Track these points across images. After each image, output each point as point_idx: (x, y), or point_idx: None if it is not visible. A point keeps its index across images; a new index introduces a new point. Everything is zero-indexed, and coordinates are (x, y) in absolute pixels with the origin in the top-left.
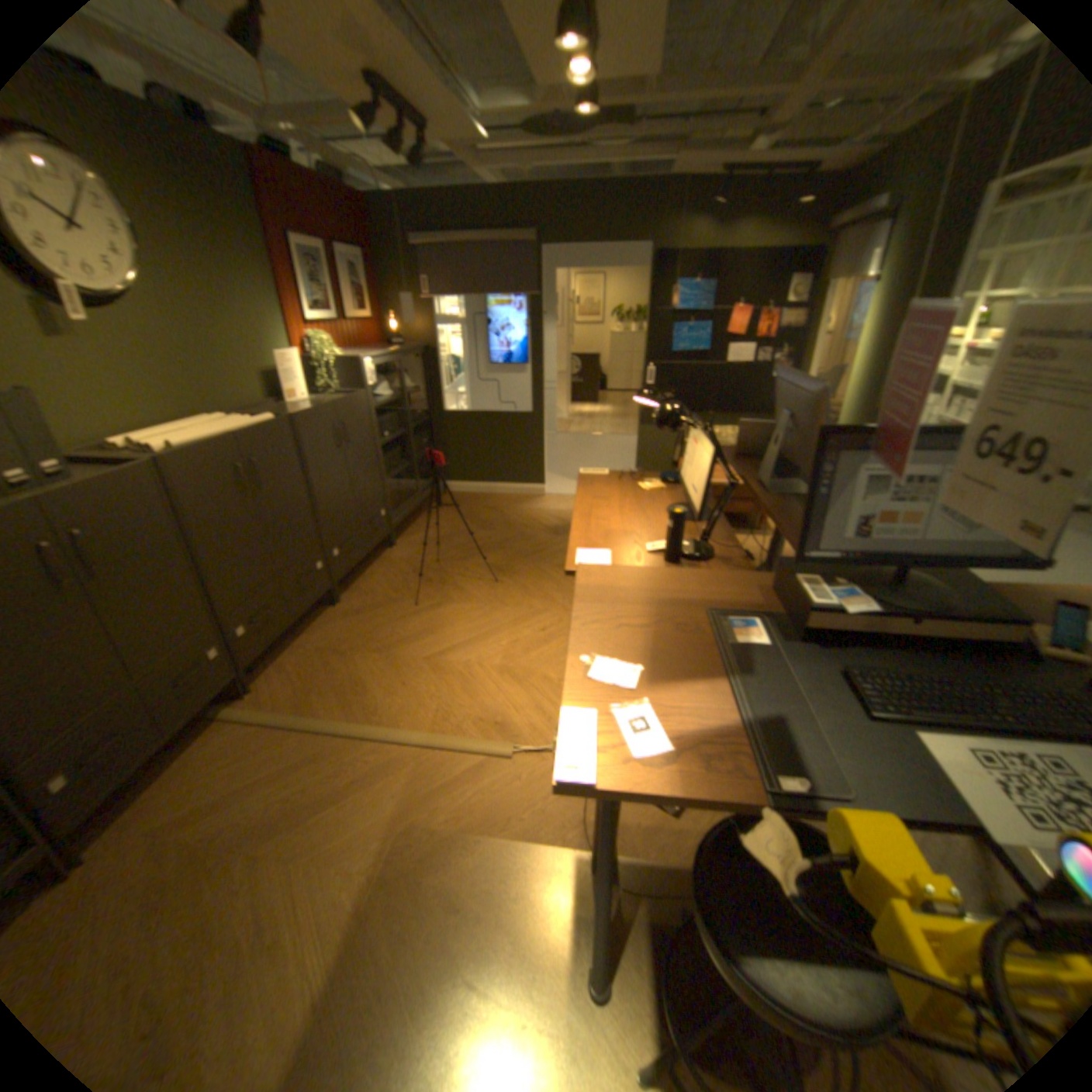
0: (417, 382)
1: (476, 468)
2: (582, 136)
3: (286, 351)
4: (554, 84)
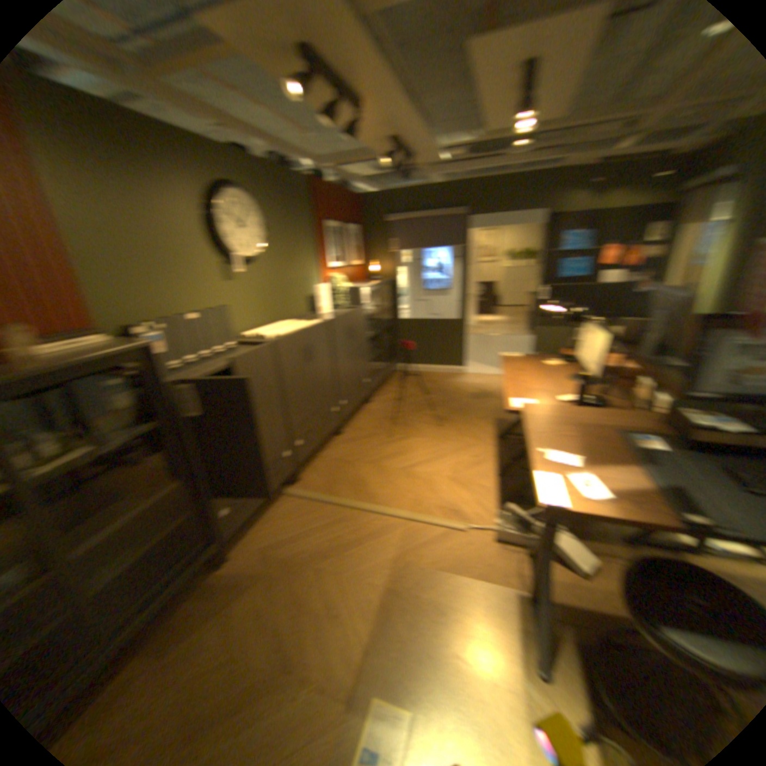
0: (389, 302)
1: (423, 356)
2: (504, 150)
3: (326, 285)
4: (494, 126)
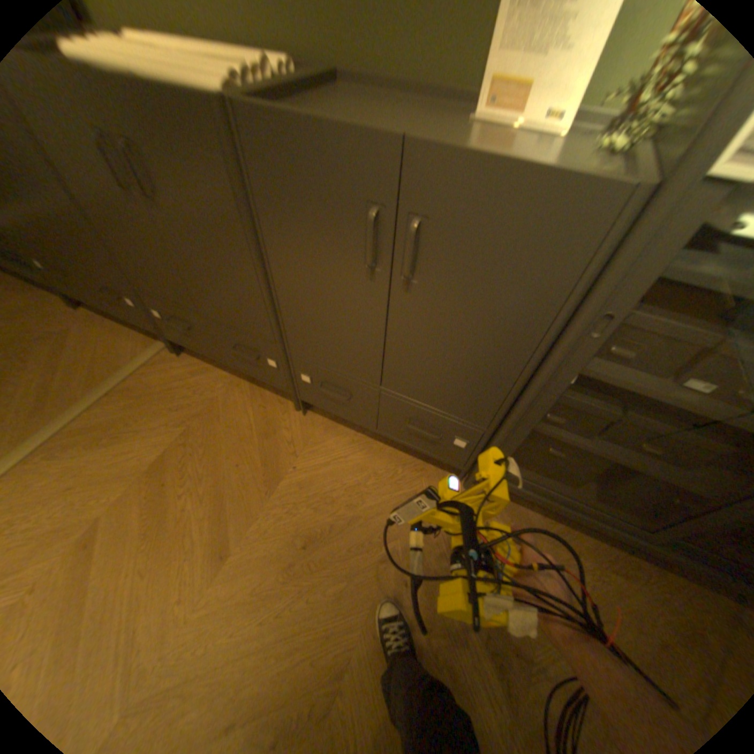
0: None
1: None
2: None
3: None
4: None
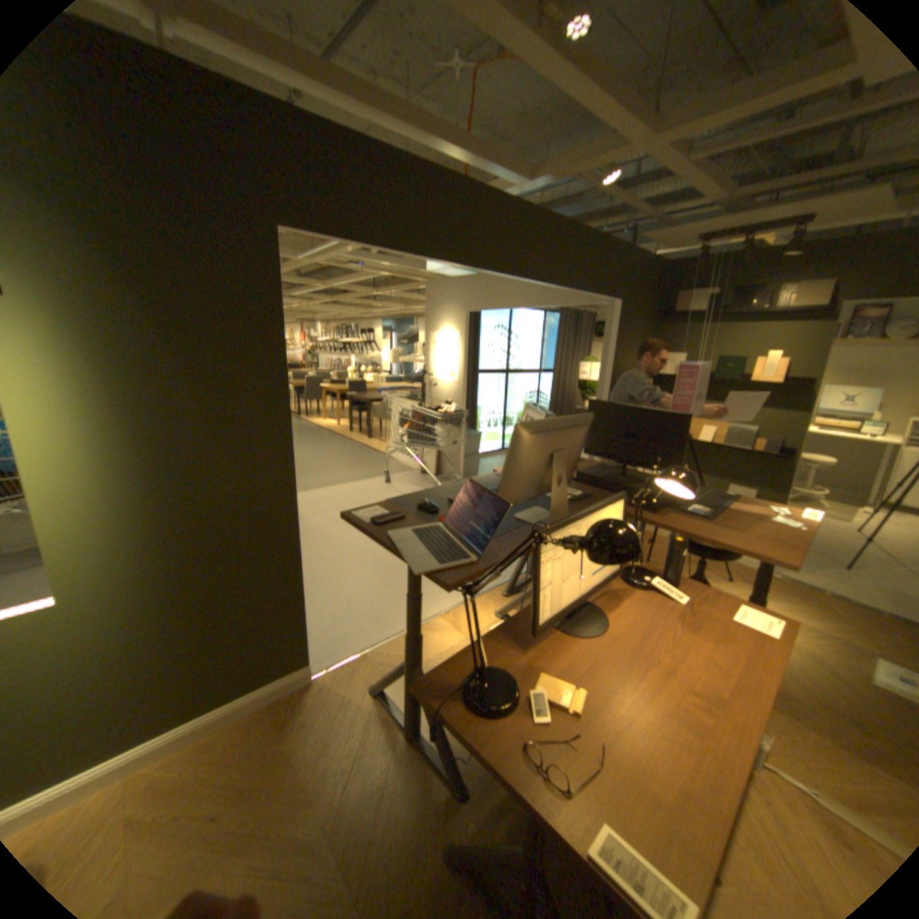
0: None
1: None
2: None
3: None
4: None
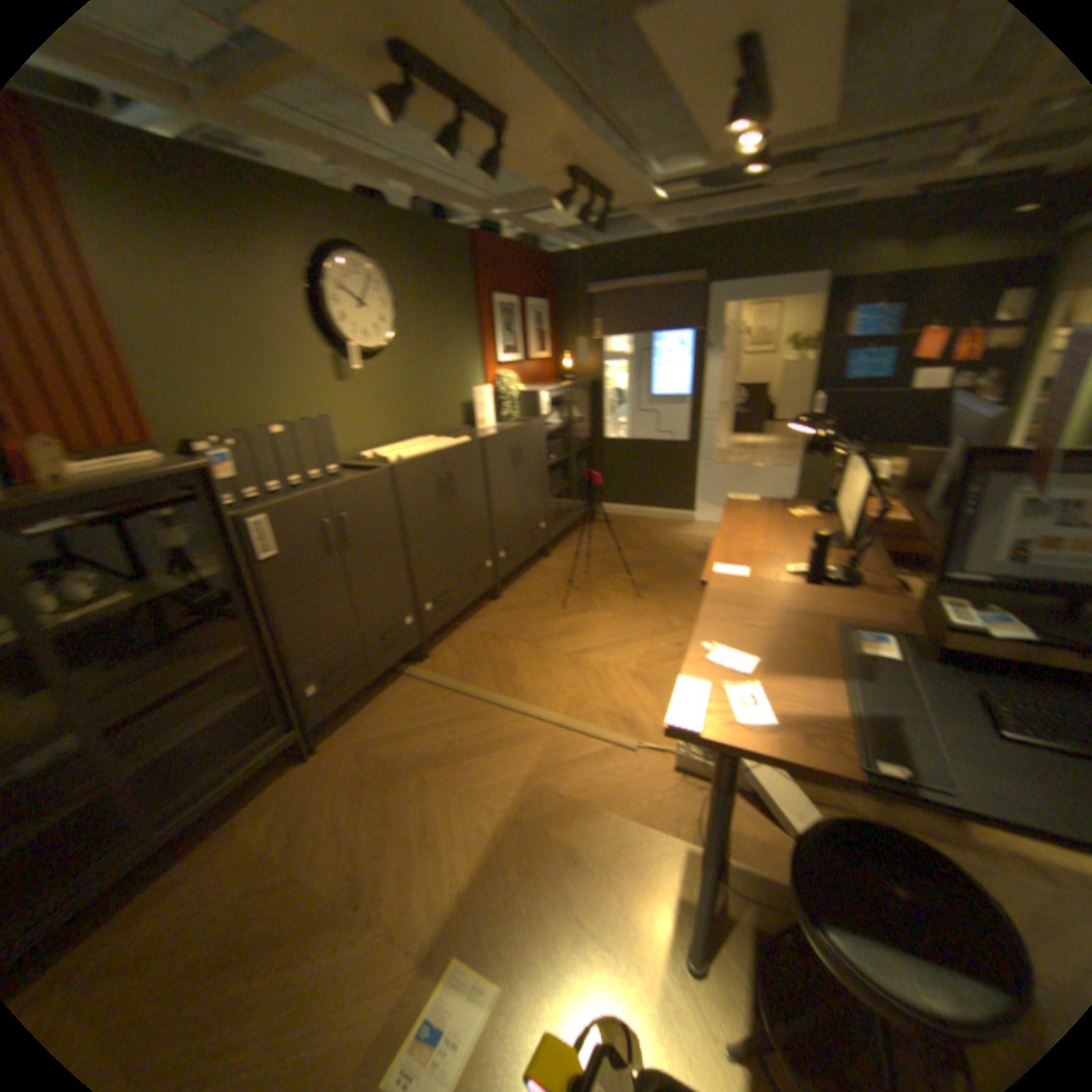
0: (582, 413)
1: (628, 492)
2: (759, 180)
3: (481, 388)
4: (731, 143)
